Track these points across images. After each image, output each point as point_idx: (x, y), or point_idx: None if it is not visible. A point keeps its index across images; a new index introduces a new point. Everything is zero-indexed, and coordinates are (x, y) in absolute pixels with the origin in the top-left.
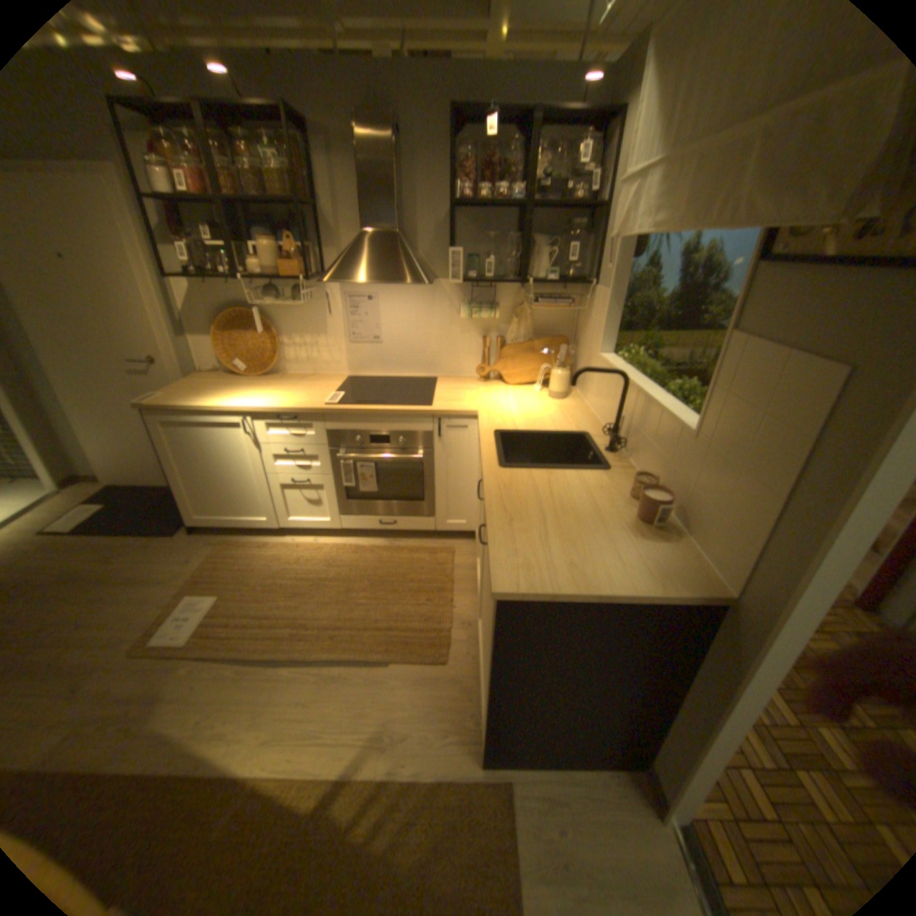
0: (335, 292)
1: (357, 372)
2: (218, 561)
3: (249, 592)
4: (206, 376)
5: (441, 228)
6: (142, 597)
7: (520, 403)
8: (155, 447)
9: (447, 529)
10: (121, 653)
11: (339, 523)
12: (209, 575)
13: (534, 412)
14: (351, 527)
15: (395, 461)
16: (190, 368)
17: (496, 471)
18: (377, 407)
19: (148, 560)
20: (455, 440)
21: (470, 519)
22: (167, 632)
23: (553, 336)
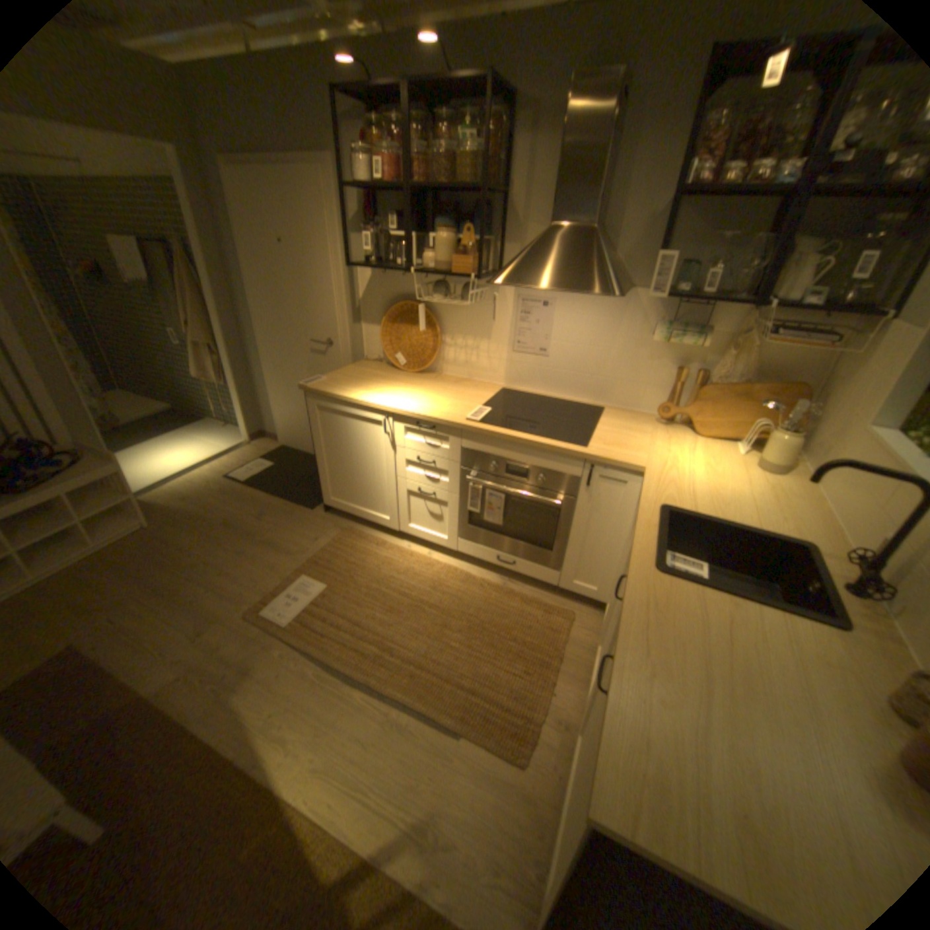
0: (509, 294)
1: (514, 384)
2: (341, 548)
3: (356, 591)
4: (371, 365)
5: (656, 222)
6: (273, 563)
7: (713, 467)
8: (314, 428)
9: (573, 591)
10: (241, 613)
11: (457, 545)
12: (329, 560)
13: (731, 486)
14: (468, 553)
15: (530, 499)
16: (361, 355)
17: (651, 575)
18: (522, 435)
19: (290, 528)
20: (608, 493)
21: (605, 589)
22: (280, 607)
23: (790, 380)
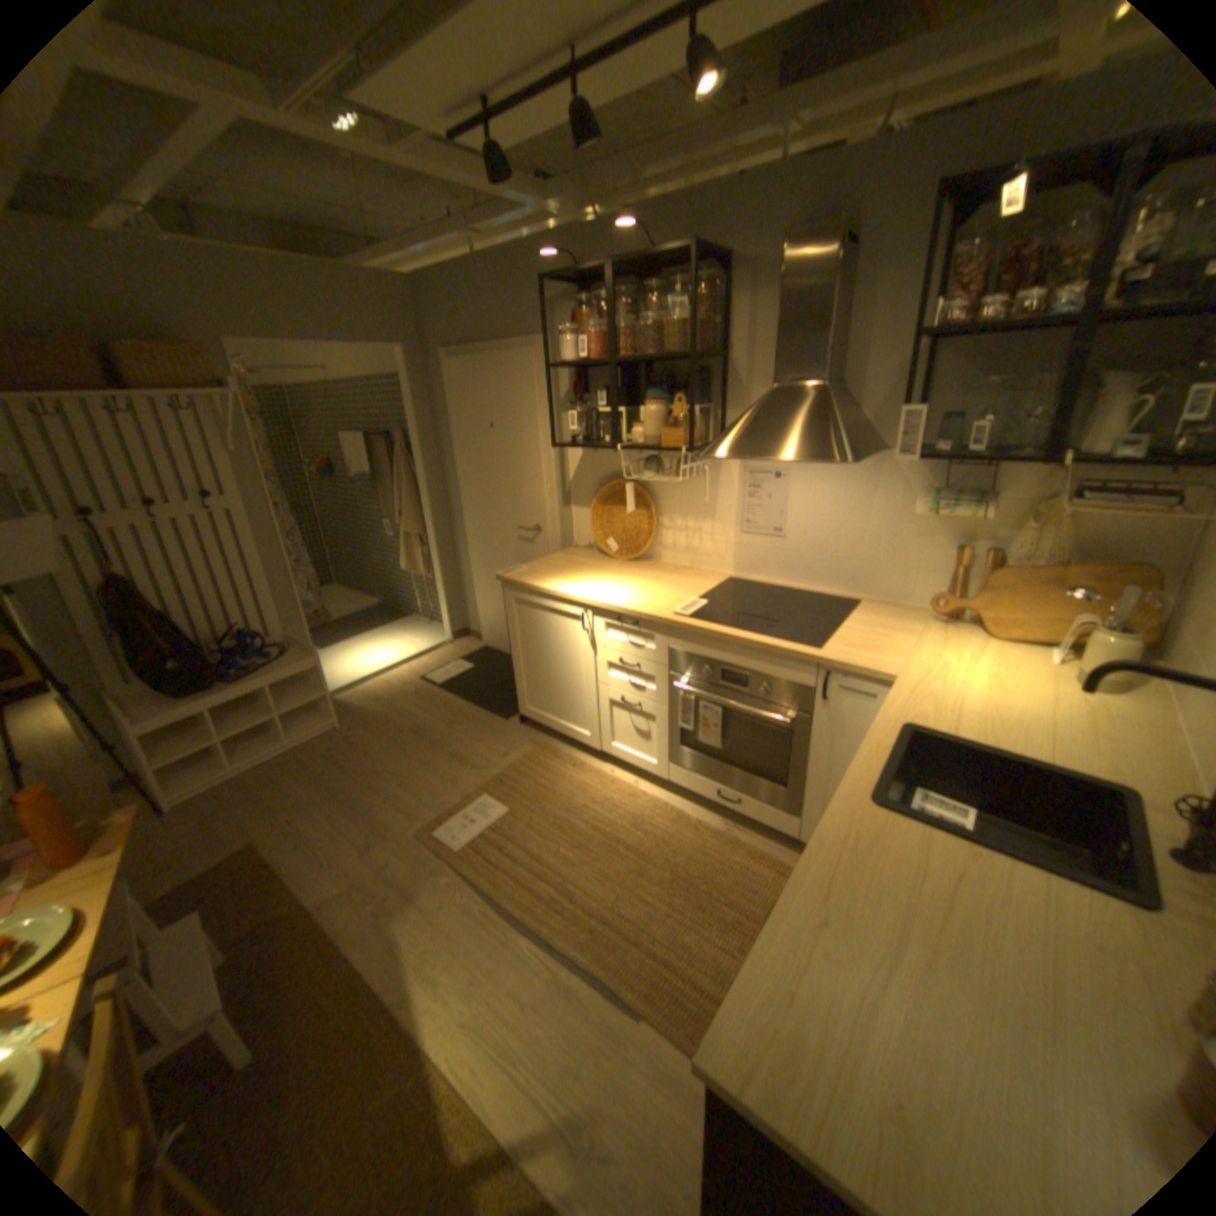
0: (733, 466)
1: (745, 573)
2: (531, 767)
3: (541, 819)
4: (579, 554)
5: (908, 371)
6: (456, 778)
7: (1003, 680)
8: (511, 624)
9: None
10: (414, 831)
11: (669, 773)
12: (516, 780)
13: (1024, 706)
14: (682, 785)
15: (753, 716)
16: (570, 542)
17: (863, 807)
18: (739, 632)
19: (479, 739)
20: (853, 711)
21: None
22: (454, 829)
23: (1131, 560)
